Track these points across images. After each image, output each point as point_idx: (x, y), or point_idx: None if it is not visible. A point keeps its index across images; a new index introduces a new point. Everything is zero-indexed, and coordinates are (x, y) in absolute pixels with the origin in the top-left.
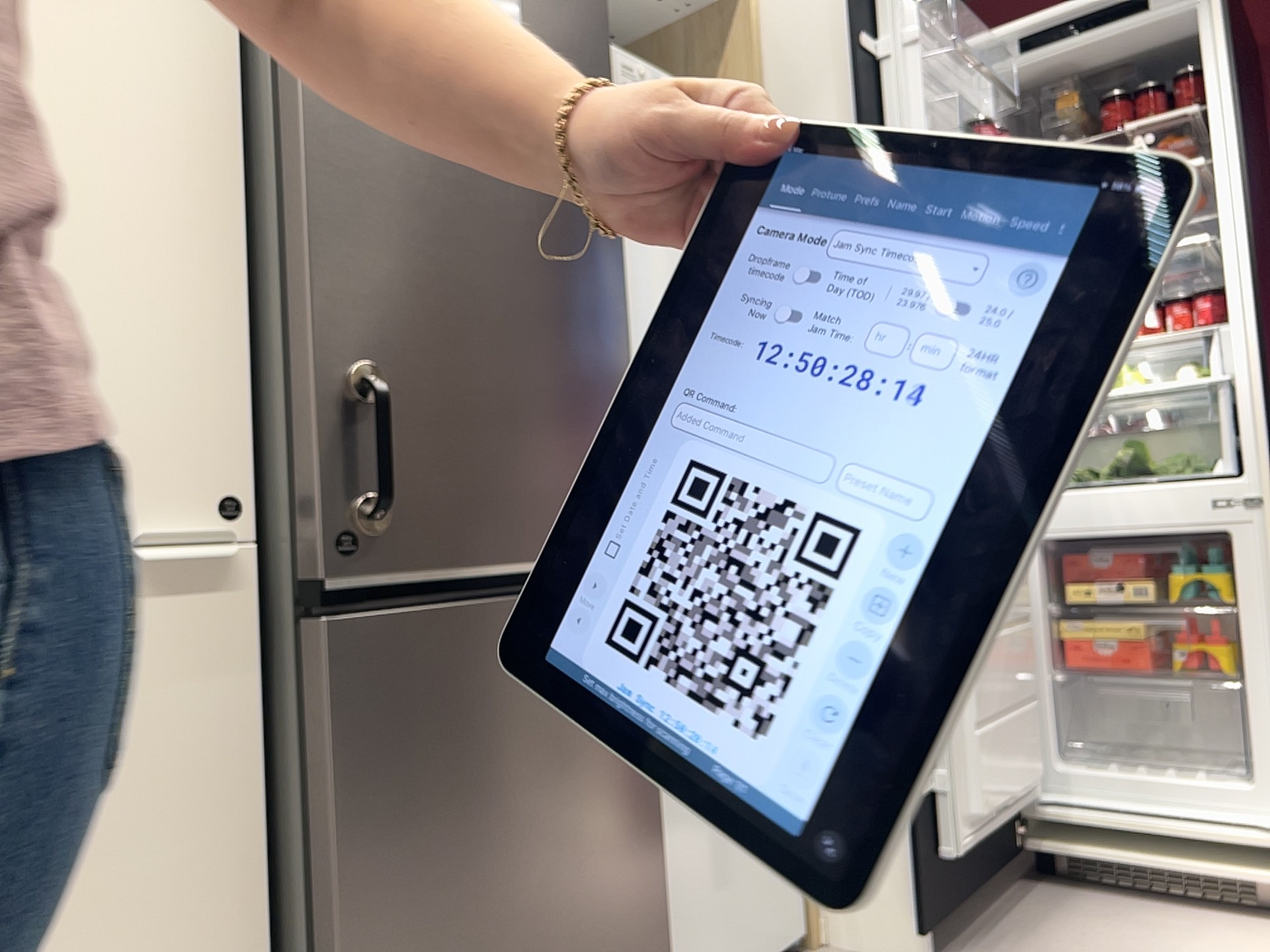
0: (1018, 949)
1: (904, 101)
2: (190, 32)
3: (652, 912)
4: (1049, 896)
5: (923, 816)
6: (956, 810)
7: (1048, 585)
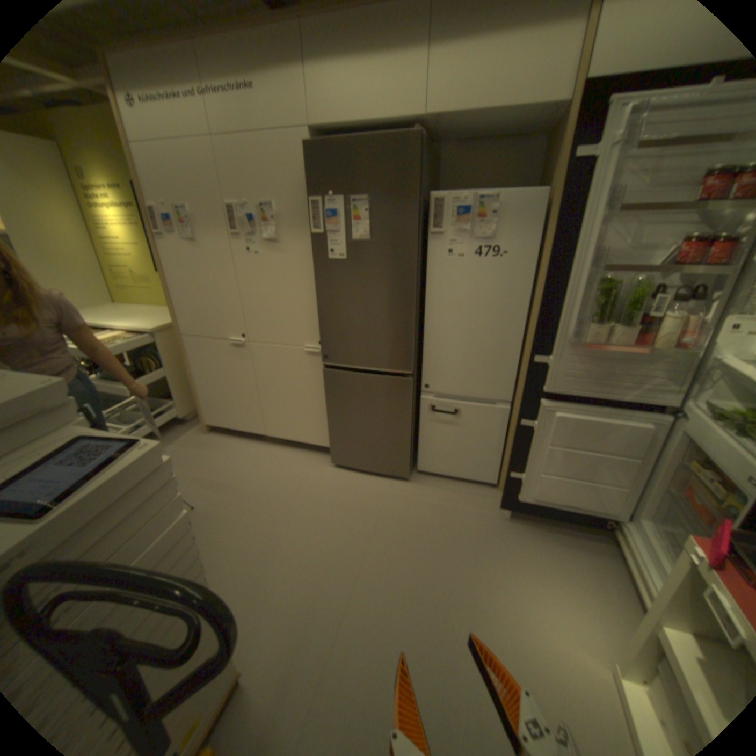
0: (541, 541)
1: (598, 187)
2: (309, 251)
3: (406, 446)
4: (602, 550)
5: (511, 482)
6: (524, 489)
7: (686, 453)
